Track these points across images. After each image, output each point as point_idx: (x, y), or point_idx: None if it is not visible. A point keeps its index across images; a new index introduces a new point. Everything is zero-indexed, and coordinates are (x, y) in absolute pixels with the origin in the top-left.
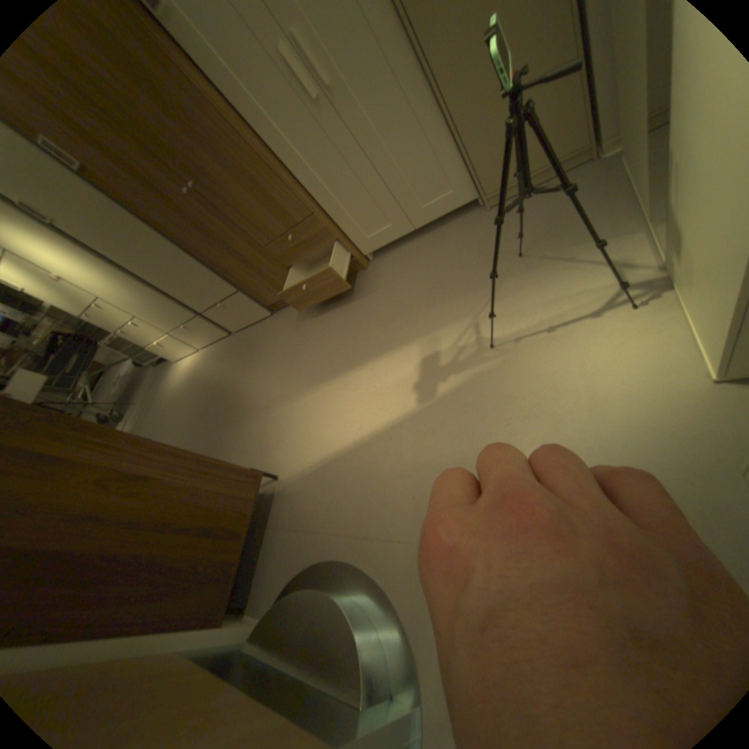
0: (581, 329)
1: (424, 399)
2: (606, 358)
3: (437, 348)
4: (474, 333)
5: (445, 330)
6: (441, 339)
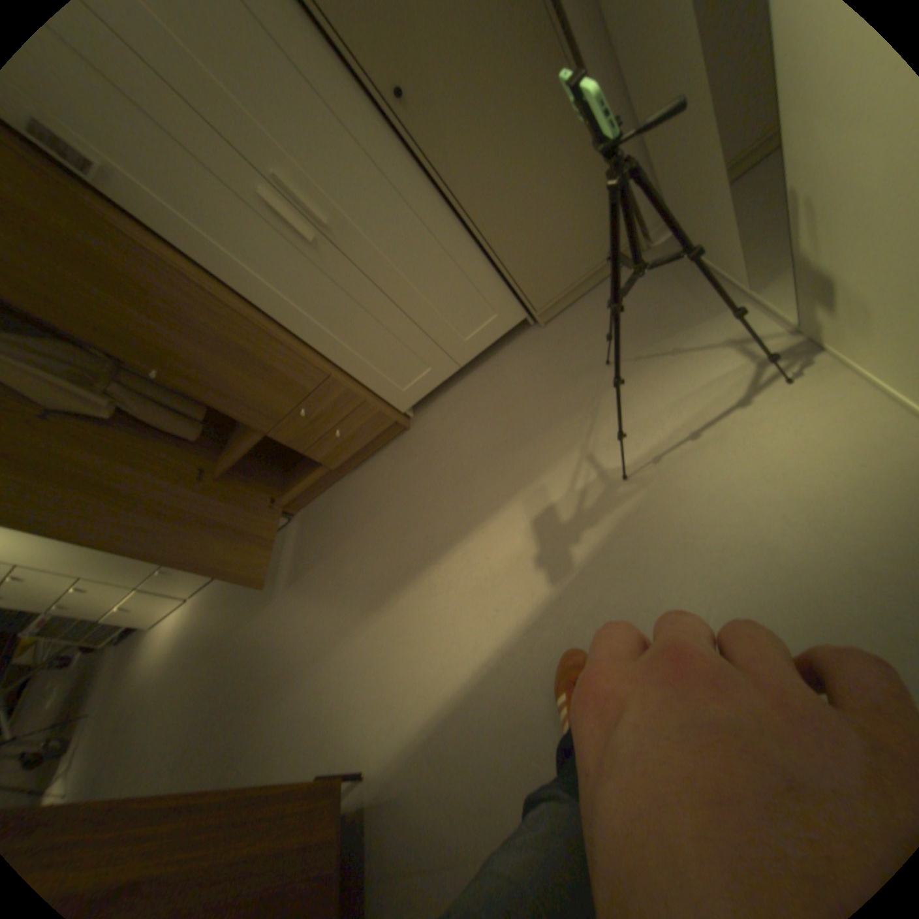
0: (737, 426)
1: (560, 577)
2: (793, 451)
3: (549, 502)
4: (592, 468)
5: (550, 475)
6: (549, 488)
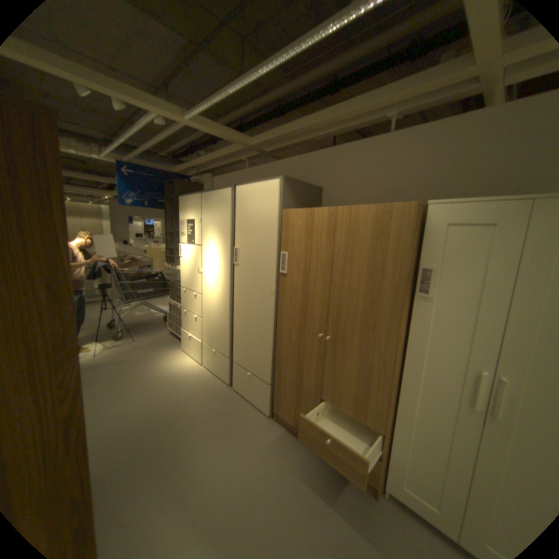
0: None
1: None
2: None
3: None
4: None
5: None
6: None
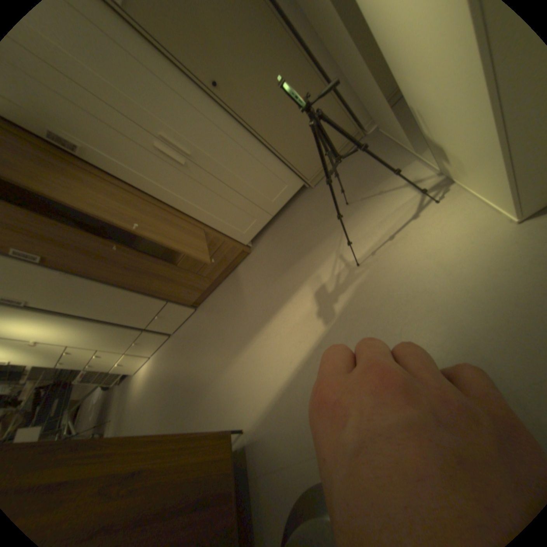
0: (412, 229)
1: (329, 320)
2: (439, 239)
3: (321, 282)
4: (342, 261)
5: (321, 268)
6: (321, 275)
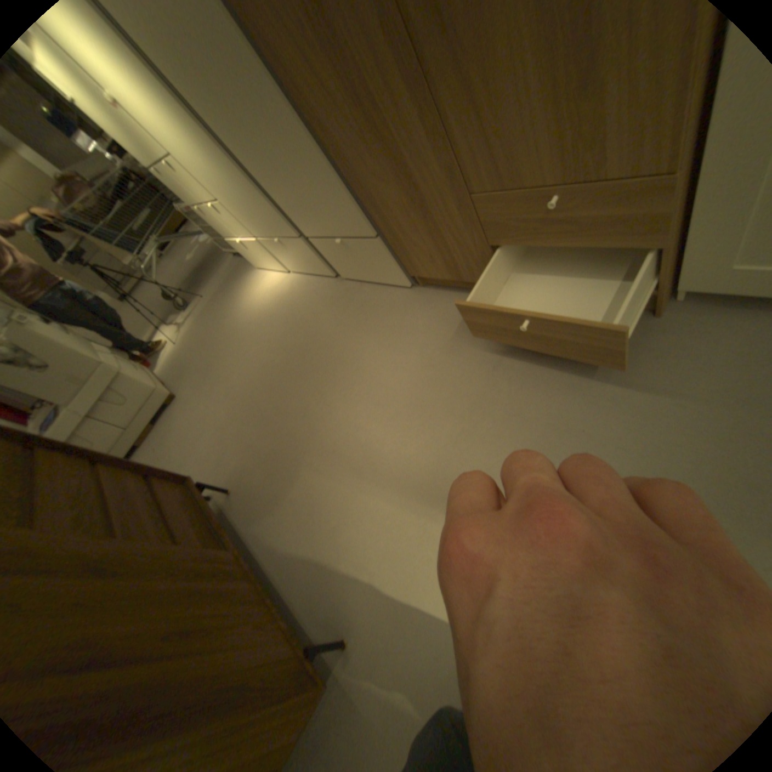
0: None
1: None
2: None
3: None
4: None
5: None
6: None
